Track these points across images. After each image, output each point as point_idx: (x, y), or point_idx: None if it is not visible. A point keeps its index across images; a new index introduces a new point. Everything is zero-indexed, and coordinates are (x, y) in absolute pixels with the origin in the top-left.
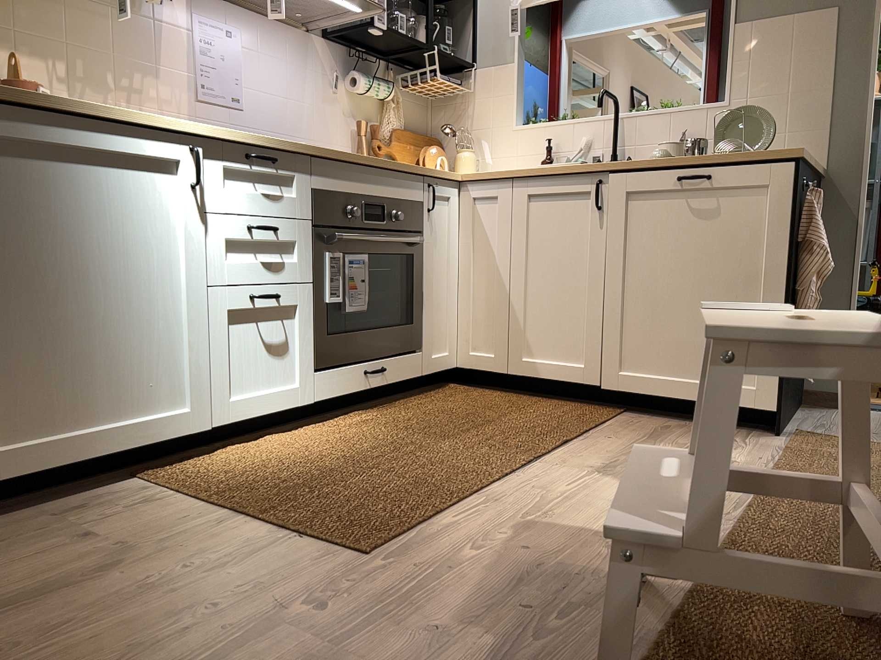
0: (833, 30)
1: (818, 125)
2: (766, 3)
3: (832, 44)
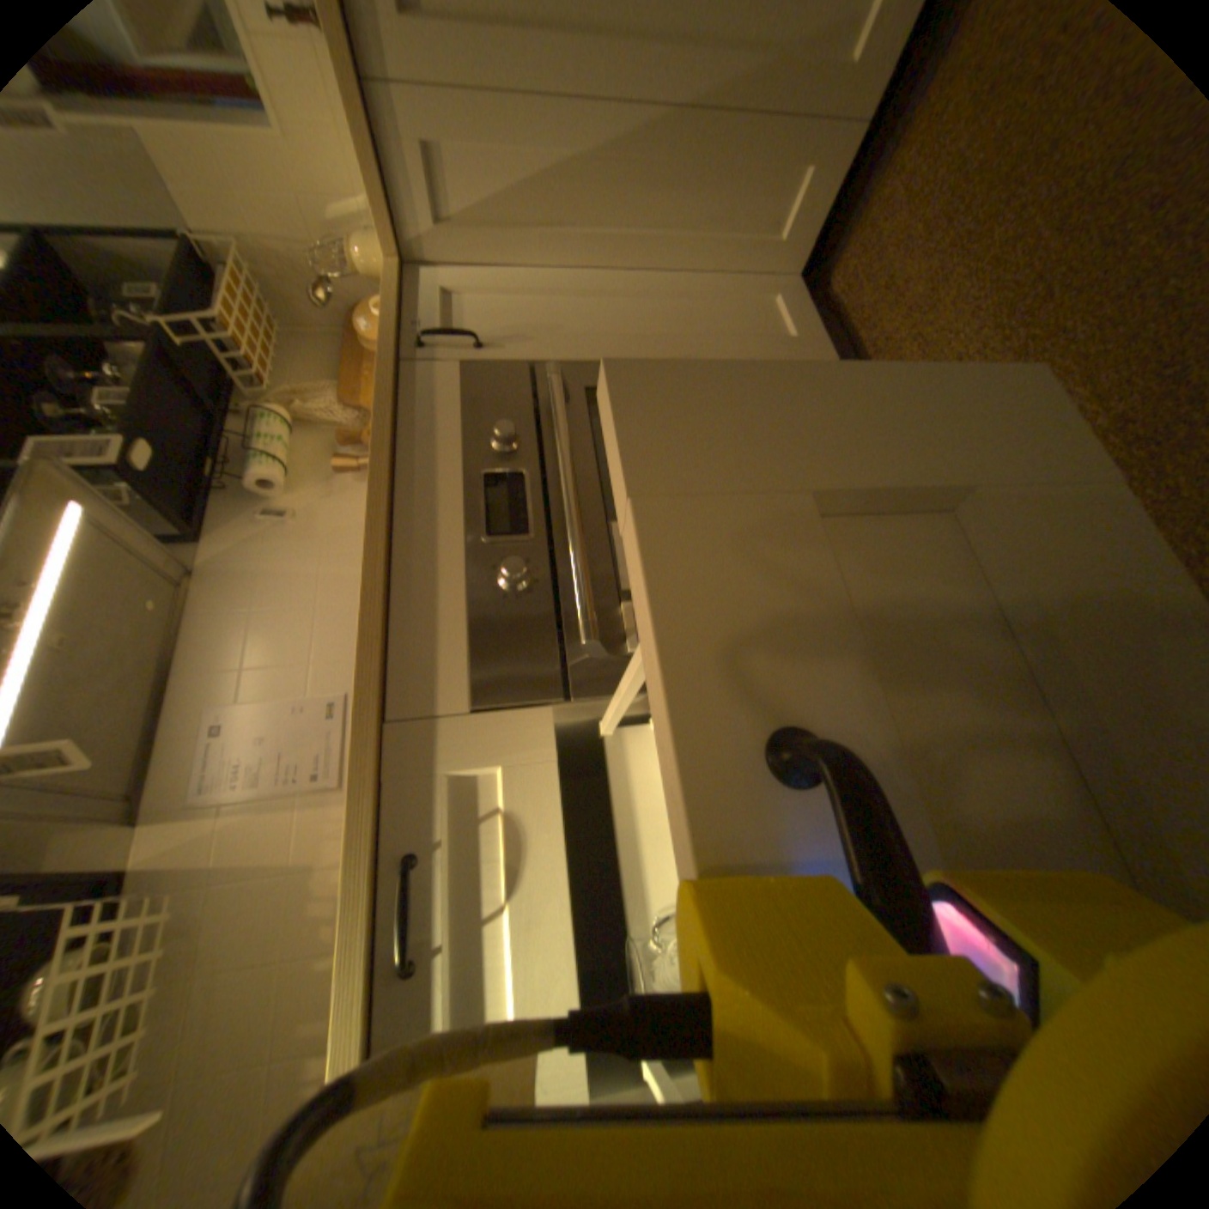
0: None
1: None
2: None
3: None
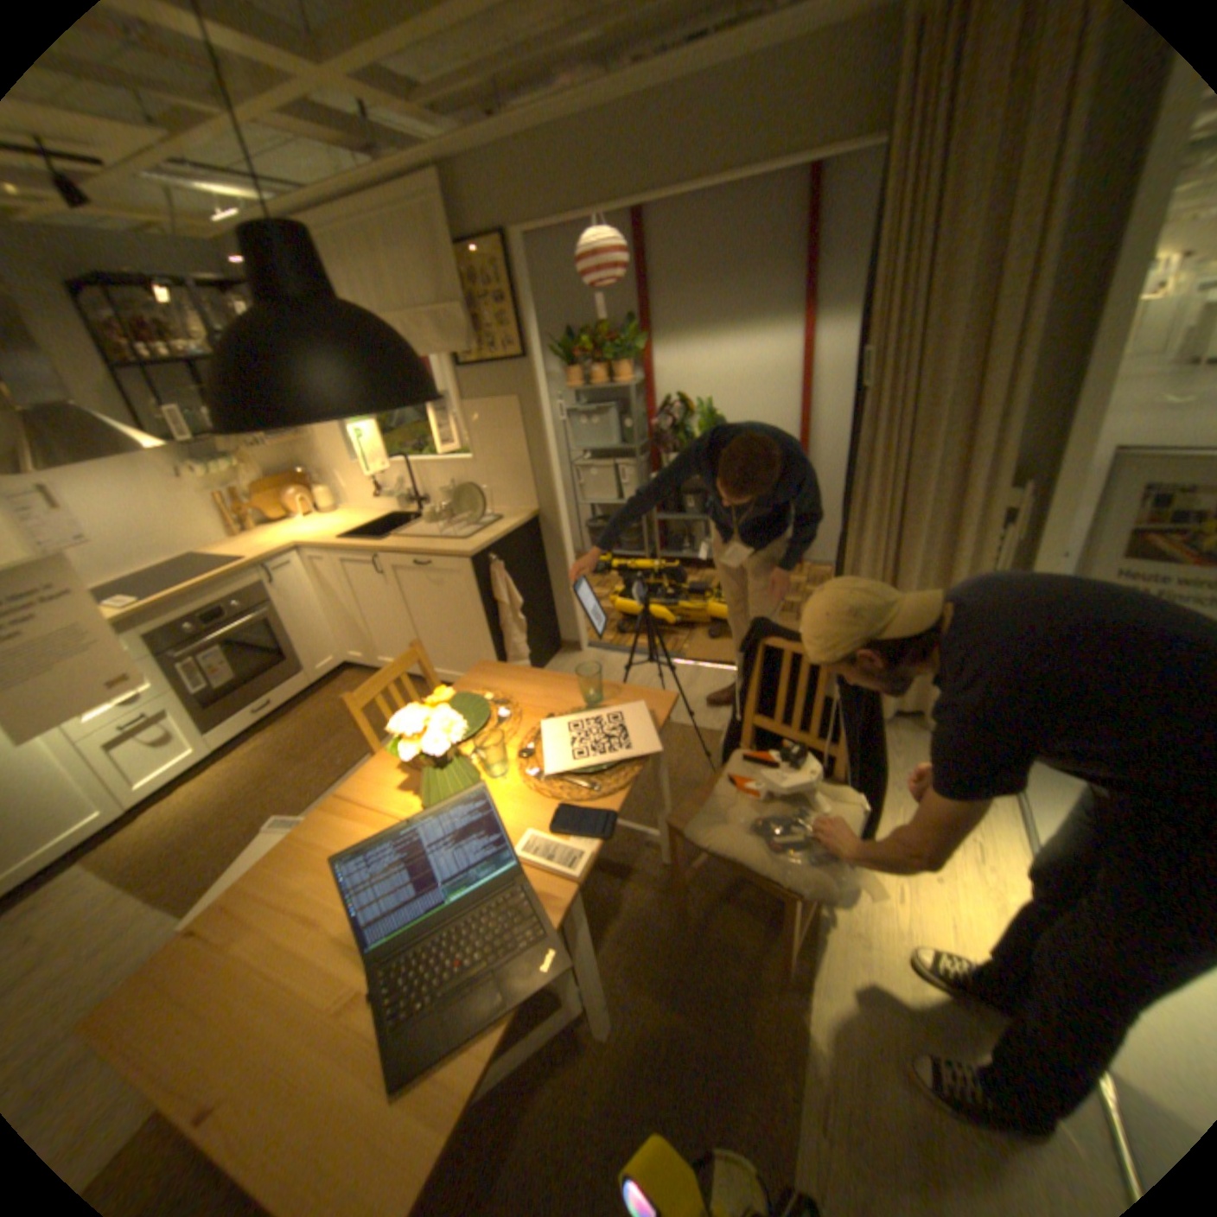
0: (521, 412)
1: (529, 479)
2: (477, 384)
3: (523, 422)
